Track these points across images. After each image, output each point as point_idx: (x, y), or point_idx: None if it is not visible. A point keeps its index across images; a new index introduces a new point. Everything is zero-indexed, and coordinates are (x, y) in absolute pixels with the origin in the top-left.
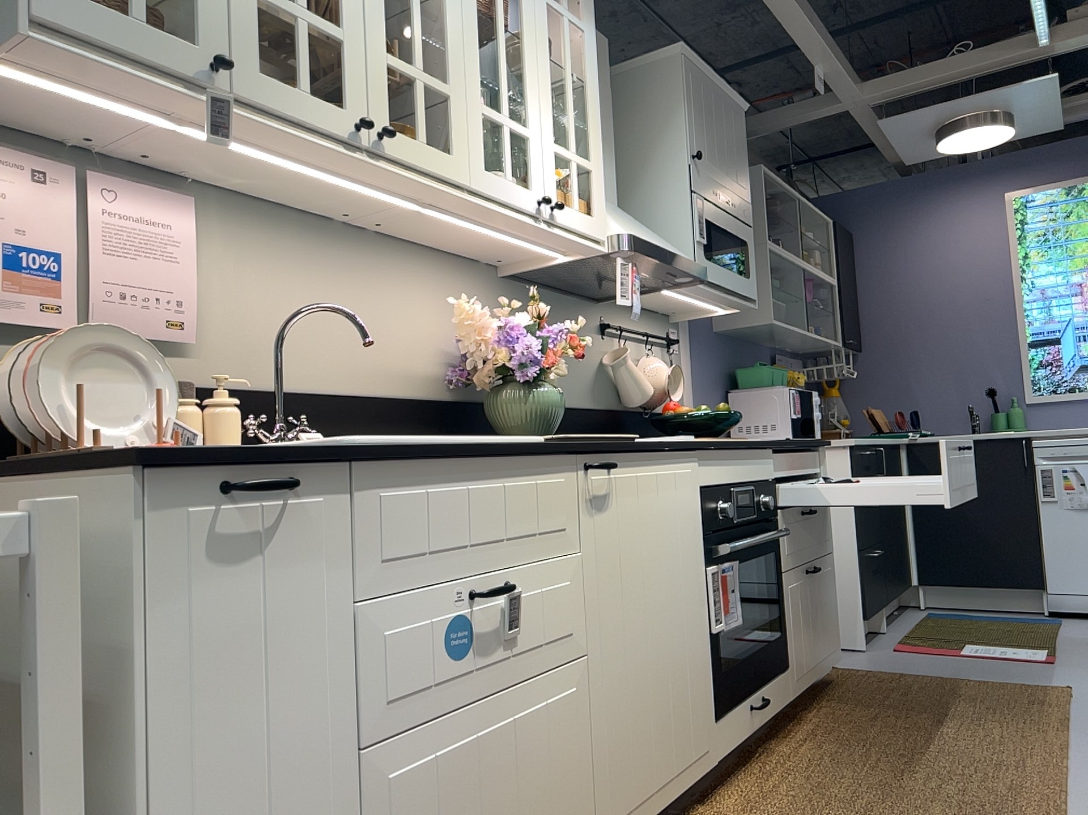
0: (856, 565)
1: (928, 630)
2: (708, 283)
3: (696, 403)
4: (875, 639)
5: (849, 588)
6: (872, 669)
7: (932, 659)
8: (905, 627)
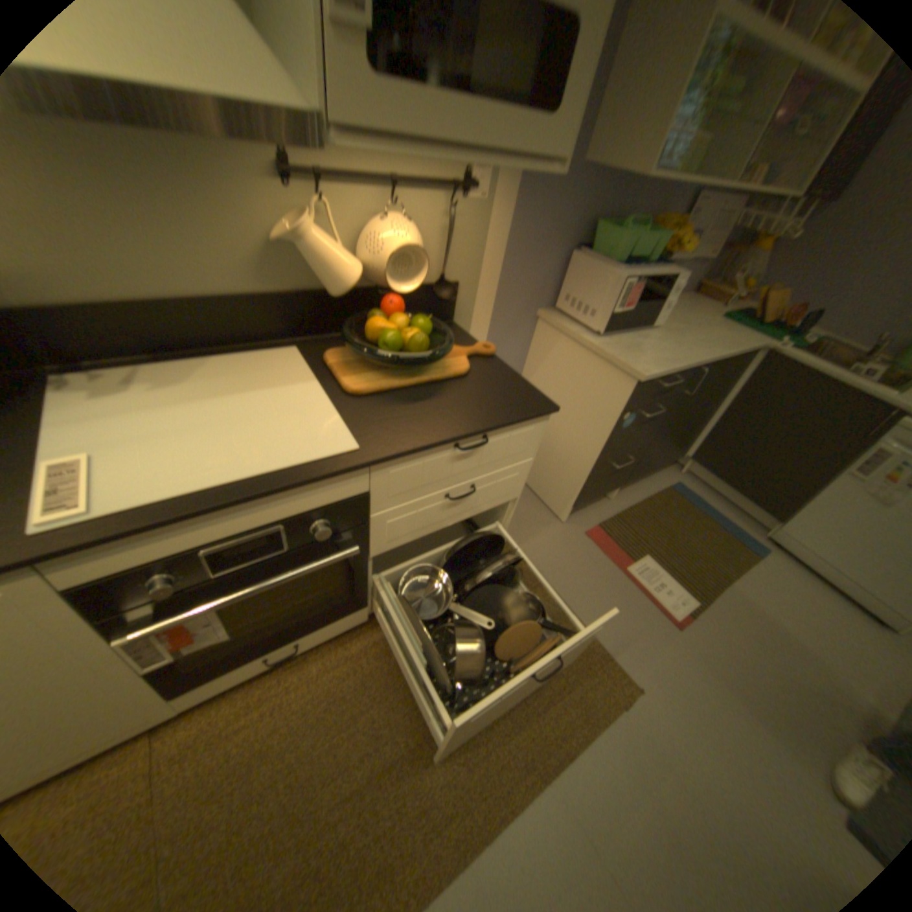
0: (587, 472)
1: (645, 513)
2: (392, 128)
3: (503, 263)
4: (592, 506)
5: (574, 482)
6: (534, 557)
7: (595, 566)
8: (633, 499)
